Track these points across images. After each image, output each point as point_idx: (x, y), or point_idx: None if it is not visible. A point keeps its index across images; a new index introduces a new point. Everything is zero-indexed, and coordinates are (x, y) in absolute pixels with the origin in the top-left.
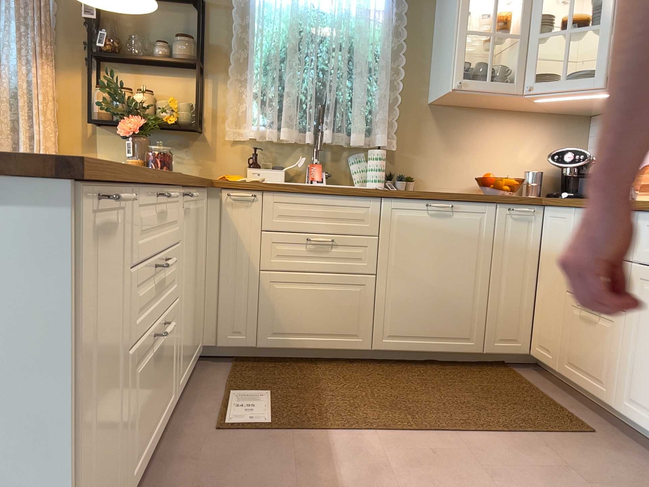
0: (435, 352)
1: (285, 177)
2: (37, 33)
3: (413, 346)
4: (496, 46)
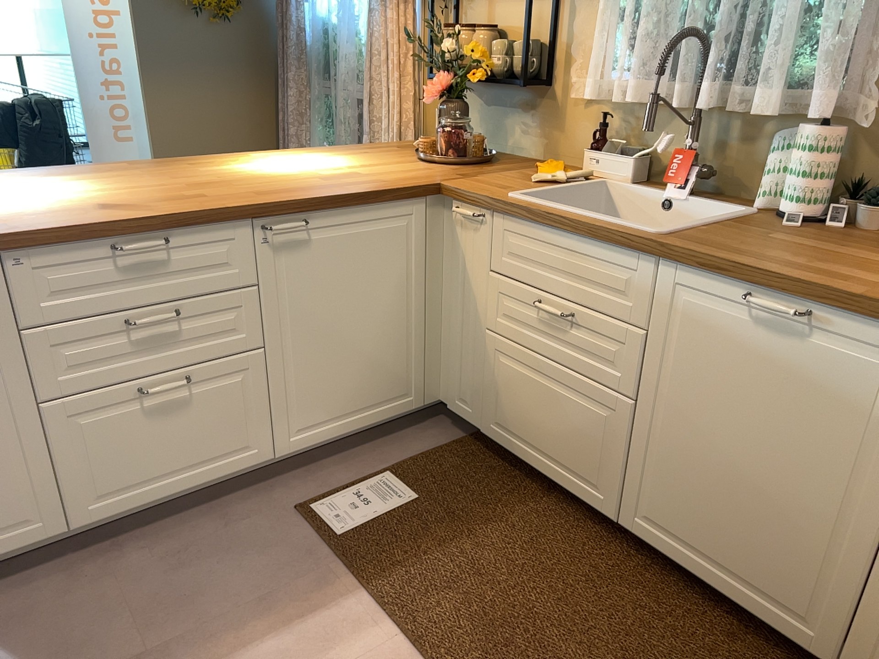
0: (725, 595)
1: (642, 170)
2: None
3: (683, 557)
4: None
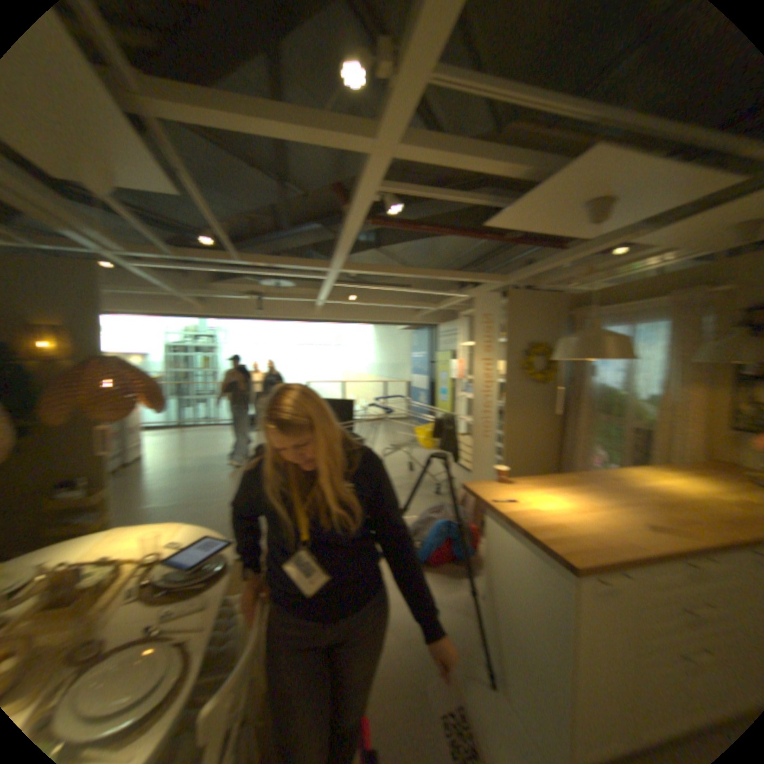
0: None
1: None
2: (691, 365)
3: None
4: None
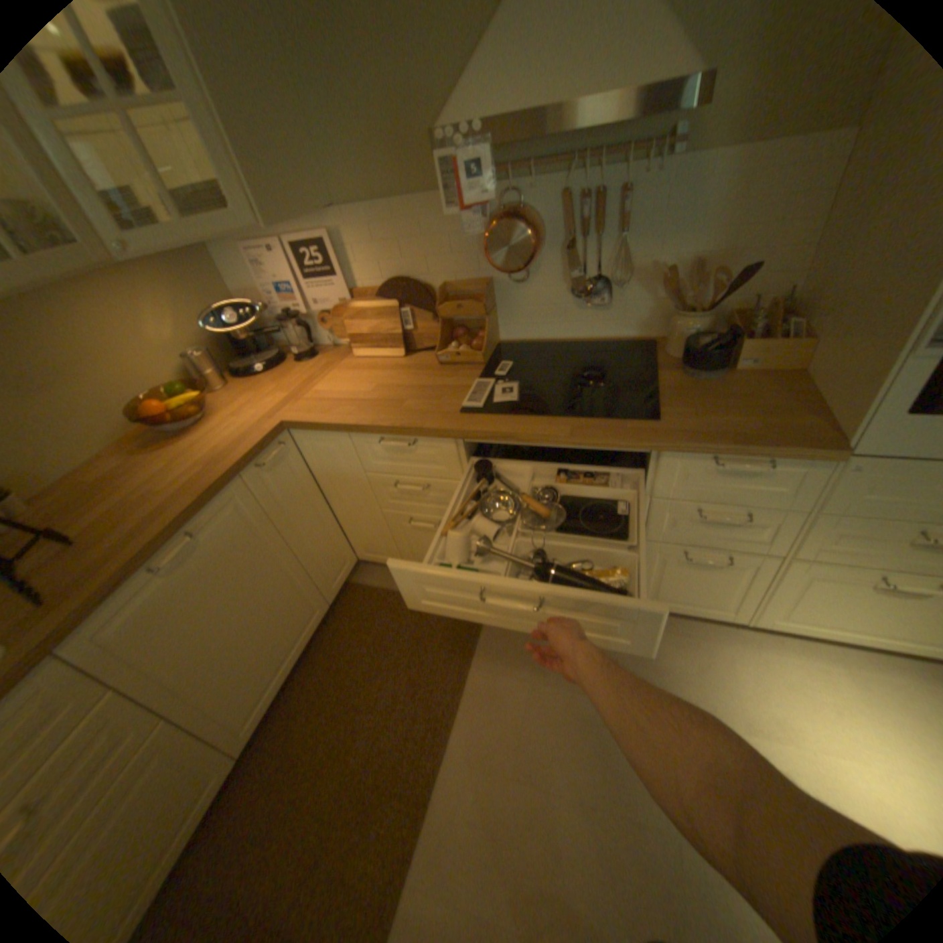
0: (294, 662)
1: None
2: None
3: (272, 691)
4: None
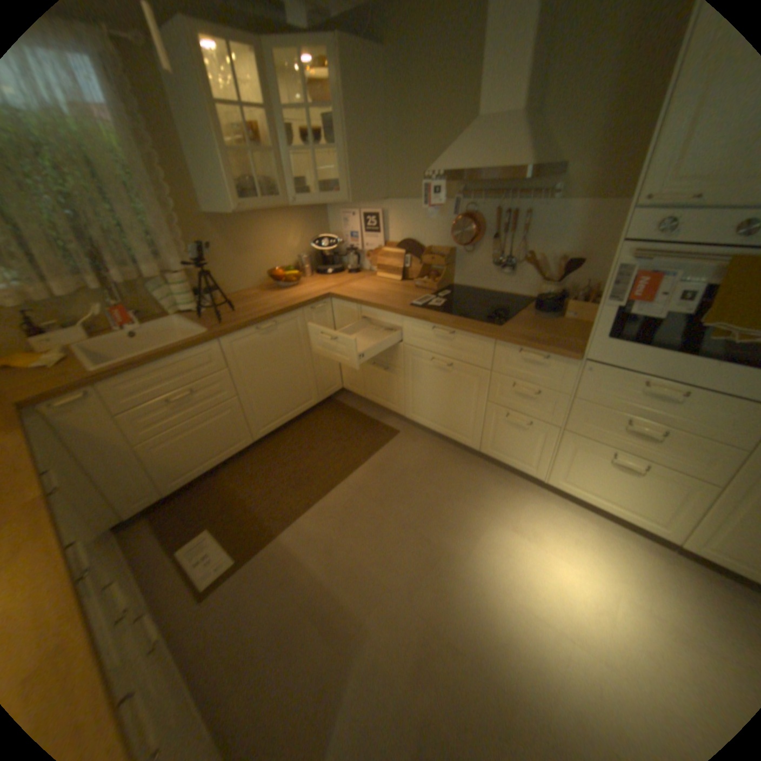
0: (292, 419)
1: (81, 333)
2: None
3: (278, 424)
4: (240, 145)
